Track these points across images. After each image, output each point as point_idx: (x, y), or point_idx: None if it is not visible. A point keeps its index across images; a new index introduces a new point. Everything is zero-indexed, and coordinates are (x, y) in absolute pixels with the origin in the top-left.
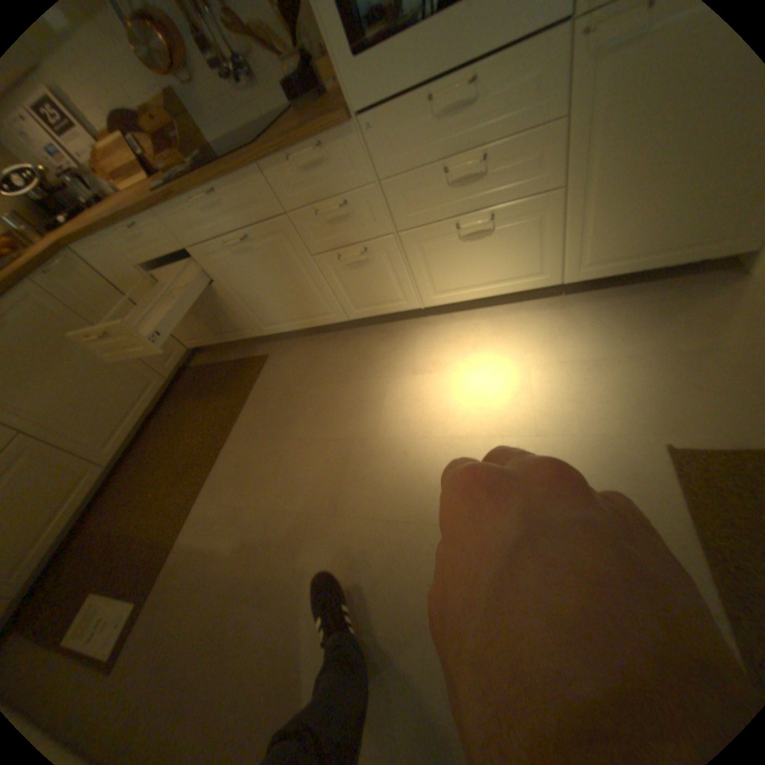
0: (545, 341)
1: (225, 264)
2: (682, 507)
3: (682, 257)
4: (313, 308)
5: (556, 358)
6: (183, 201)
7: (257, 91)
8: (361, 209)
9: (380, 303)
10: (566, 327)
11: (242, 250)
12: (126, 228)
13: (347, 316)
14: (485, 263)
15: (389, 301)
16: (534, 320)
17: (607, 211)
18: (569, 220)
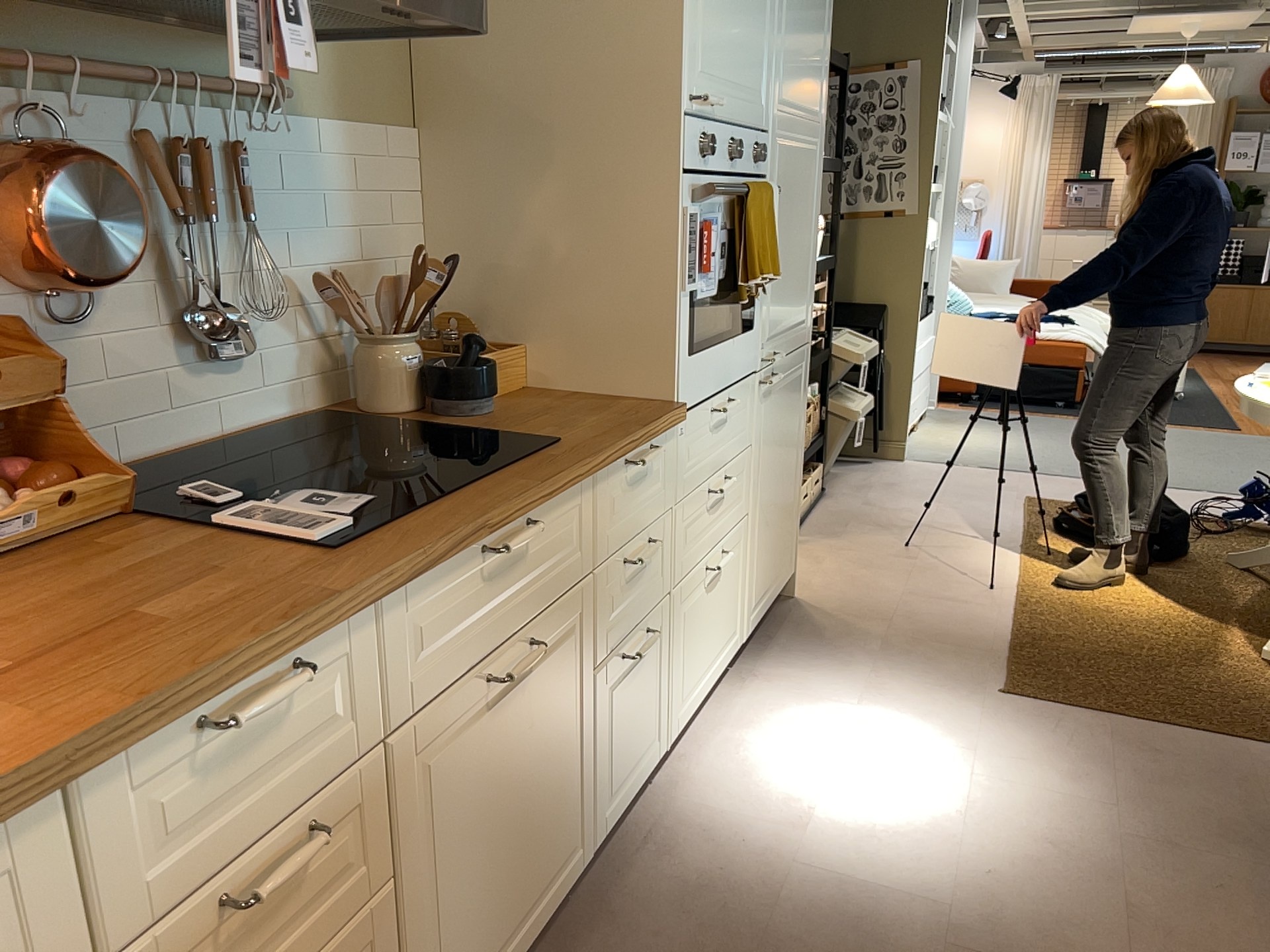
0: (807, 703)
1: (453, 766)
2: (1063, 708)
3: (779, 586)
4: (556, 847)
5: (844, 705)
6: (463, 559)
7: (234, 381)
8: (655, 553)
9: (634, 763)
10: (793, 684)
11: (505, 692)
12: (294, 682)
13: (587, 842)
14: (713, 626)
15: (643, 753)
16: (759, 698)
17: (761, 540)
18: (749, 552)
